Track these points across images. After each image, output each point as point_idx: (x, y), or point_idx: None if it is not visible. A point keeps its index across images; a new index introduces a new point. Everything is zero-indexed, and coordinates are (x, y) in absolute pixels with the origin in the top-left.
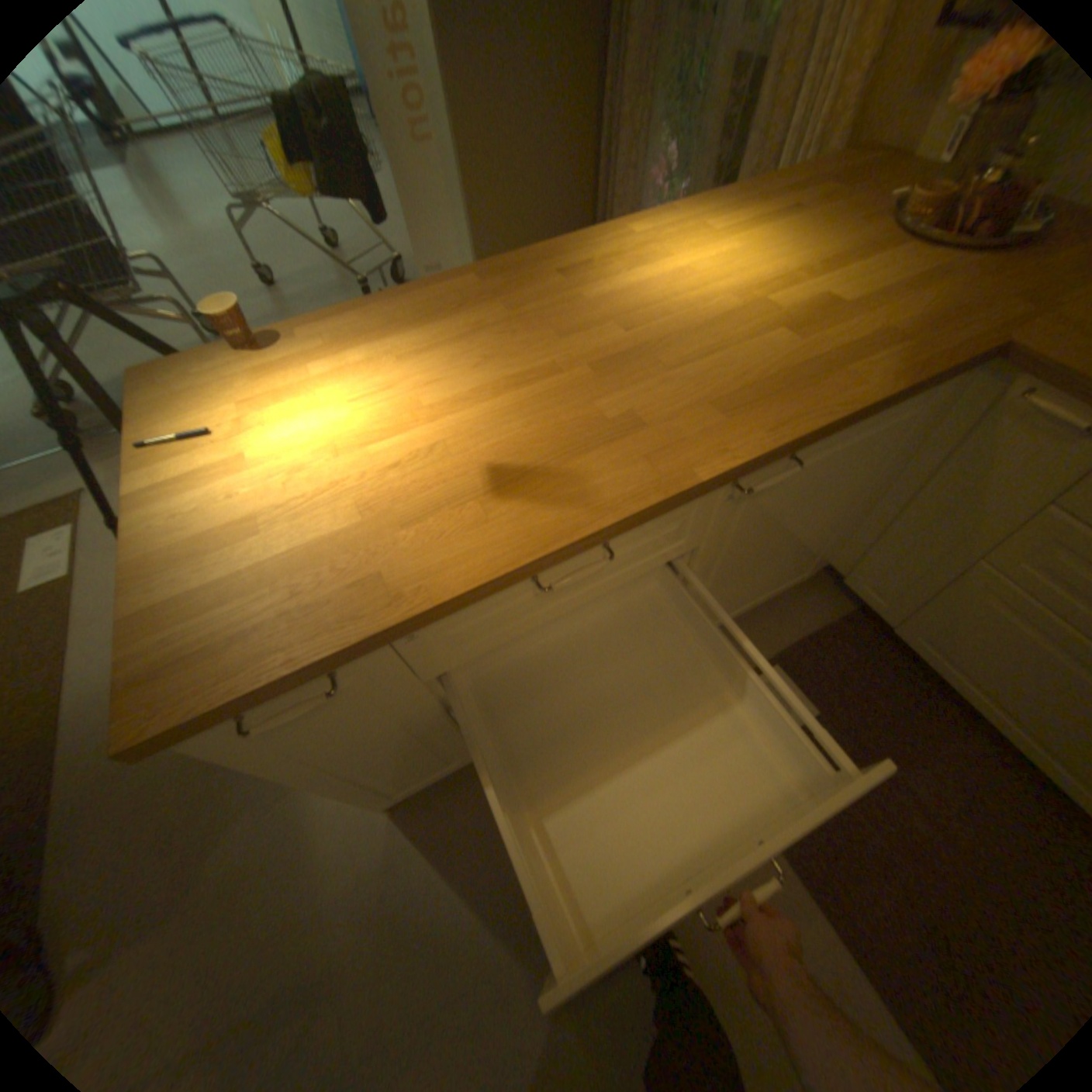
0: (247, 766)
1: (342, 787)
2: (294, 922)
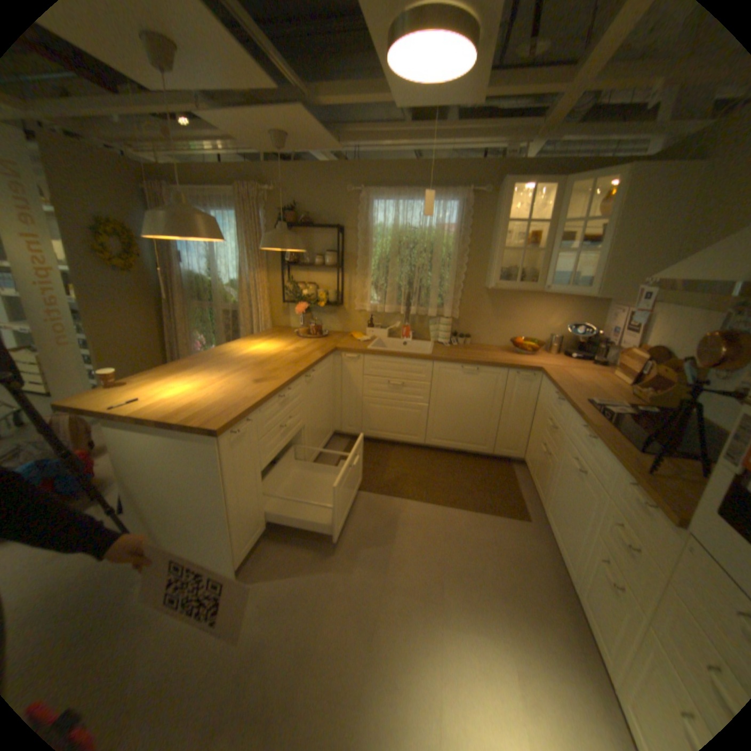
0: (224, 467)
1: (234, 515)
2: (219, 651)
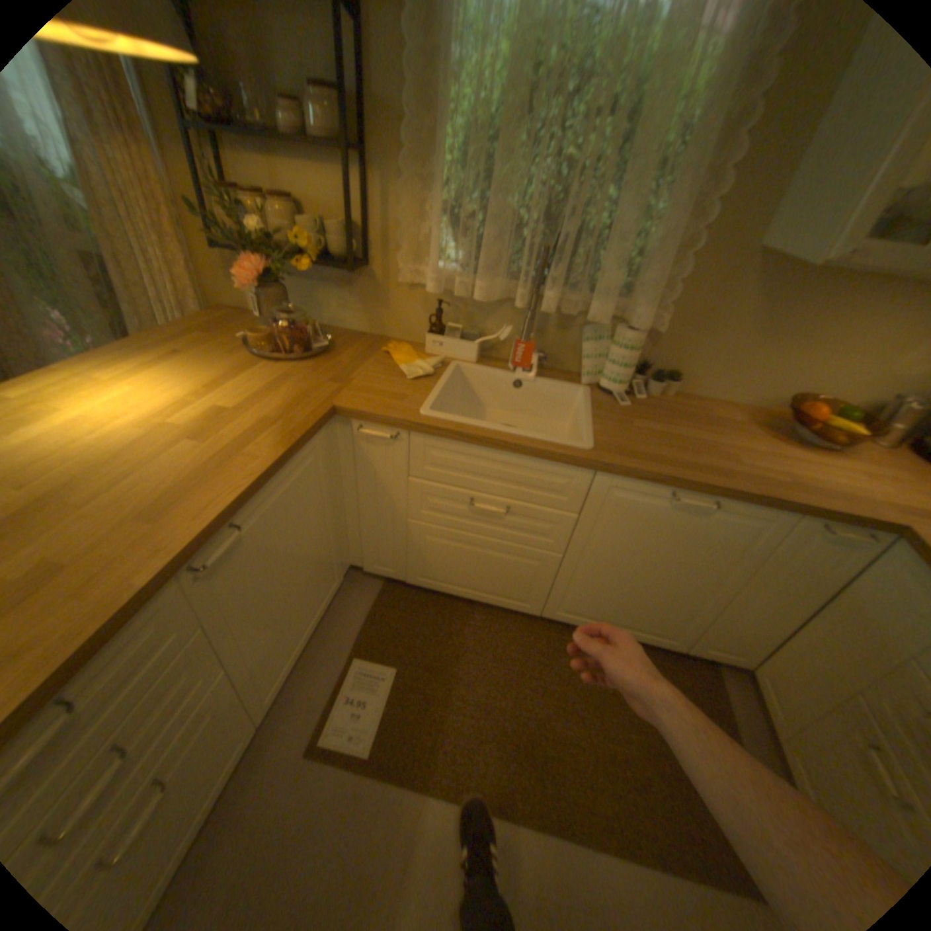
0: None
1: None
2: None
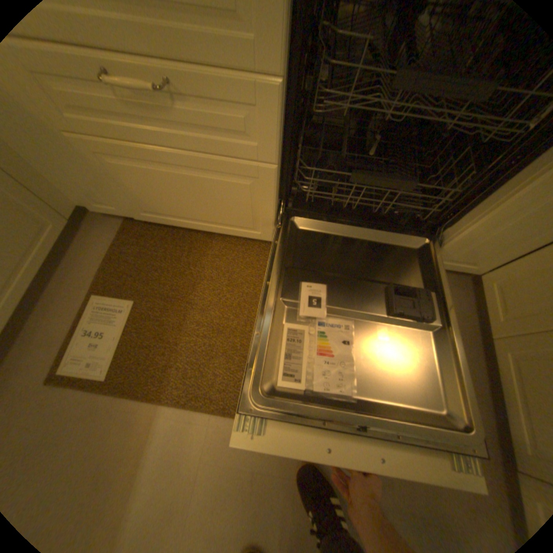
0: None
1: None
2: None
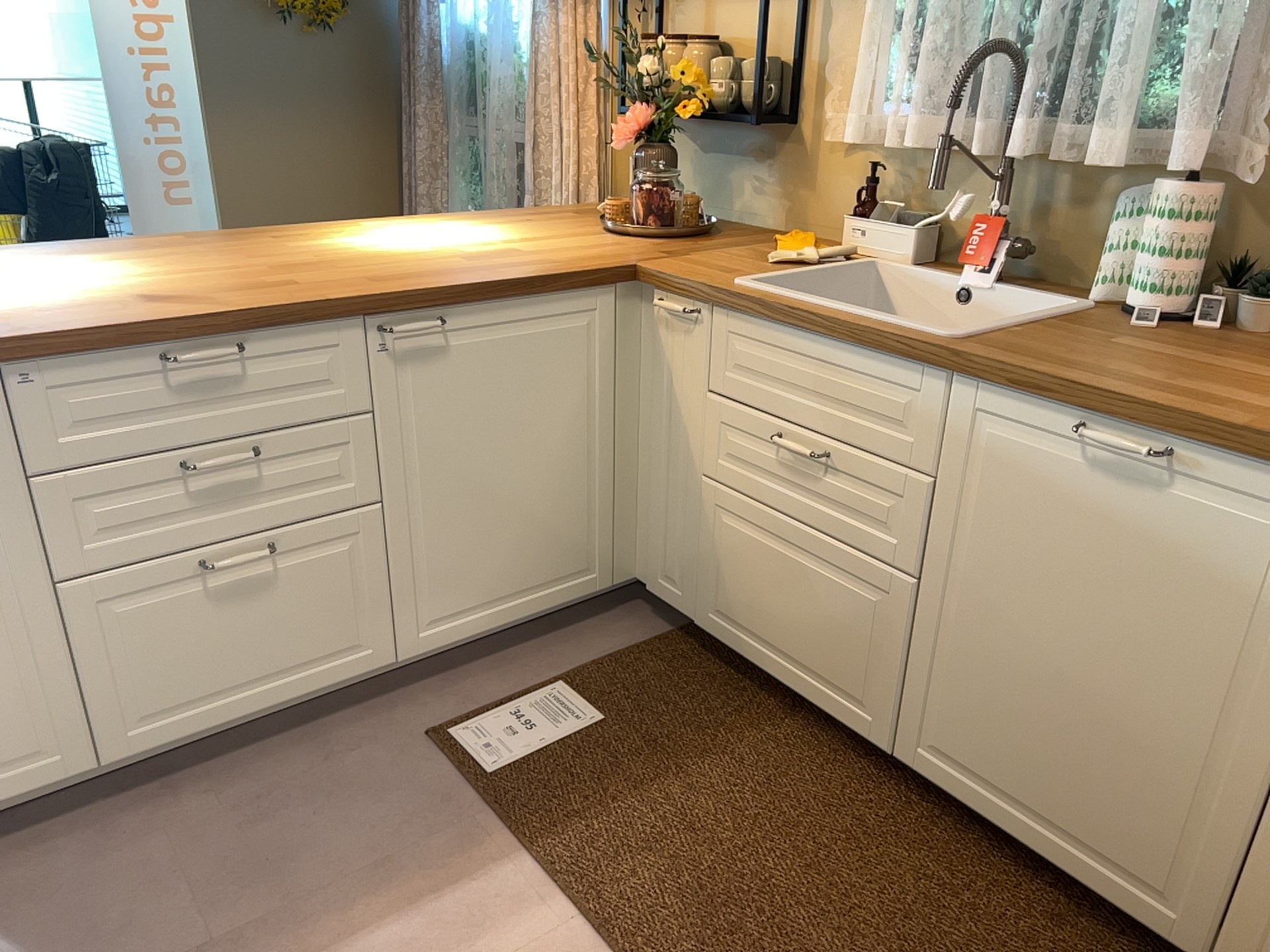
0: None
1: None
2: None
